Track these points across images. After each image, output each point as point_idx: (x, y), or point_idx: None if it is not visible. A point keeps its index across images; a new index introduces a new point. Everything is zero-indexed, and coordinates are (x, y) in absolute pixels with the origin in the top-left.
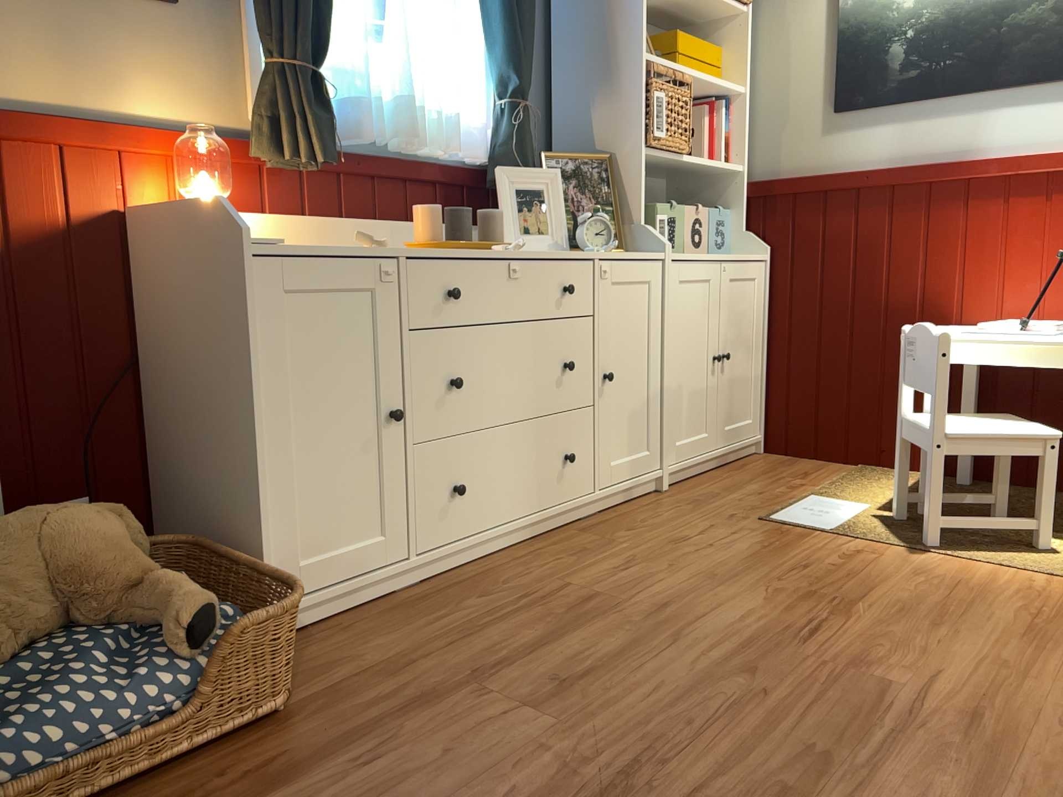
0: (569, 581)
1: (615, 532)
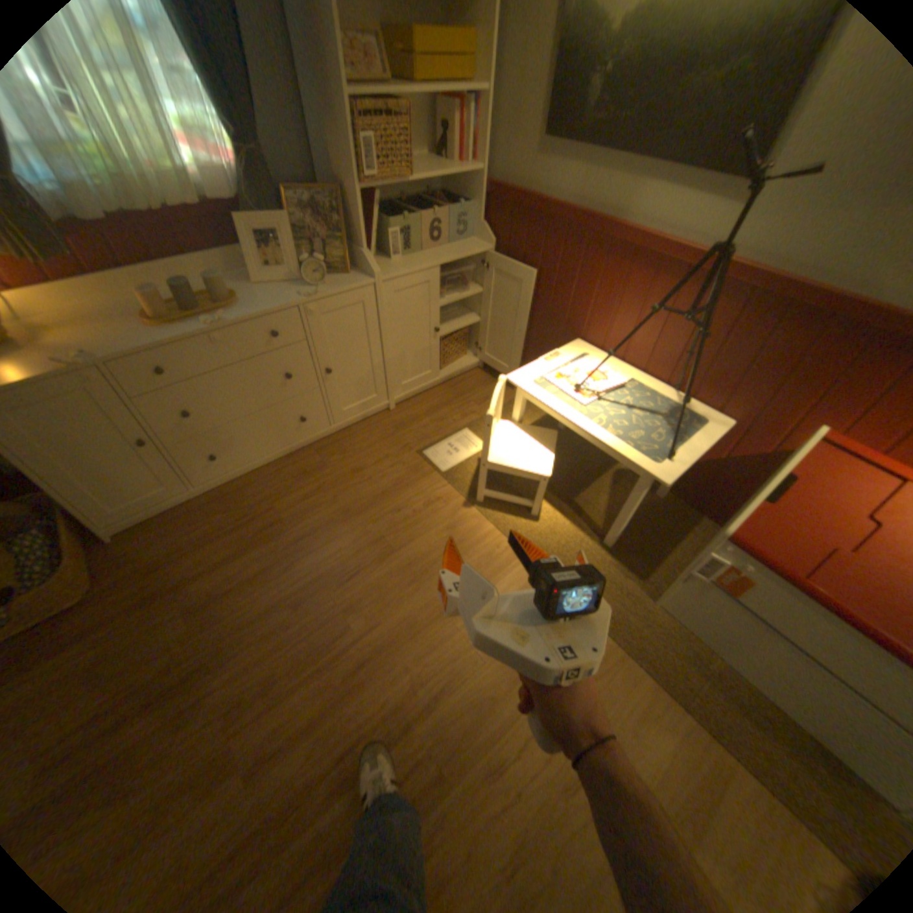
0: (275, 504)
1: (332, 456)
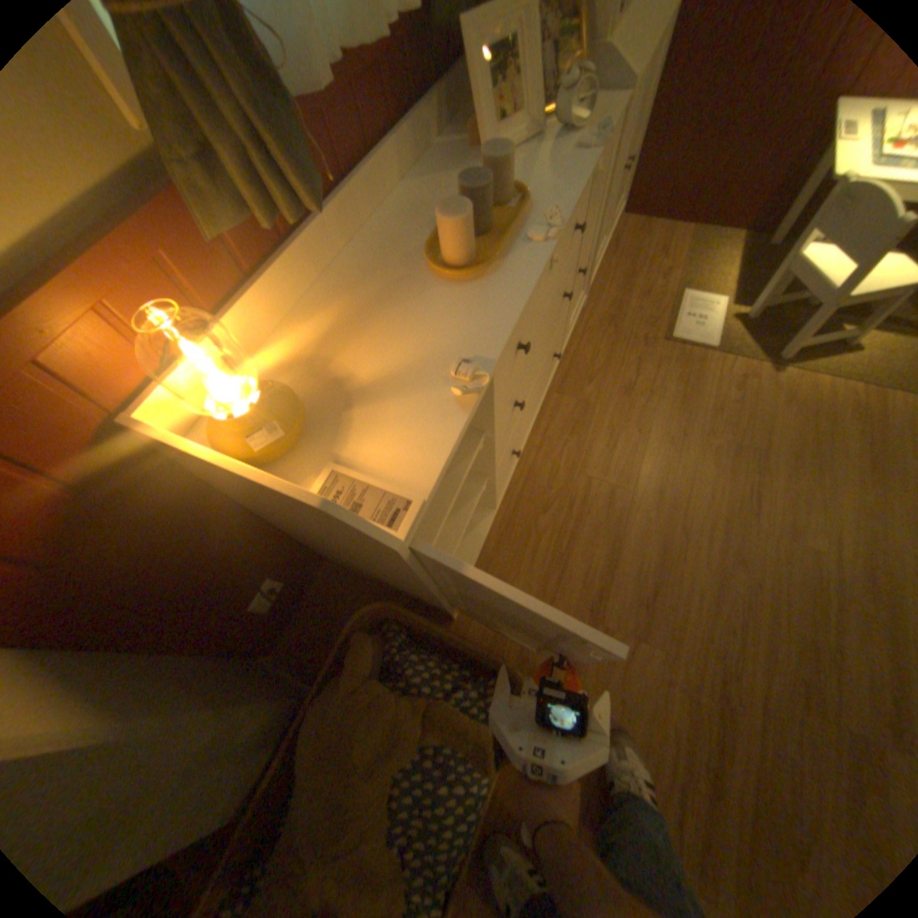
0: (586, 470)
1: (580, 387)
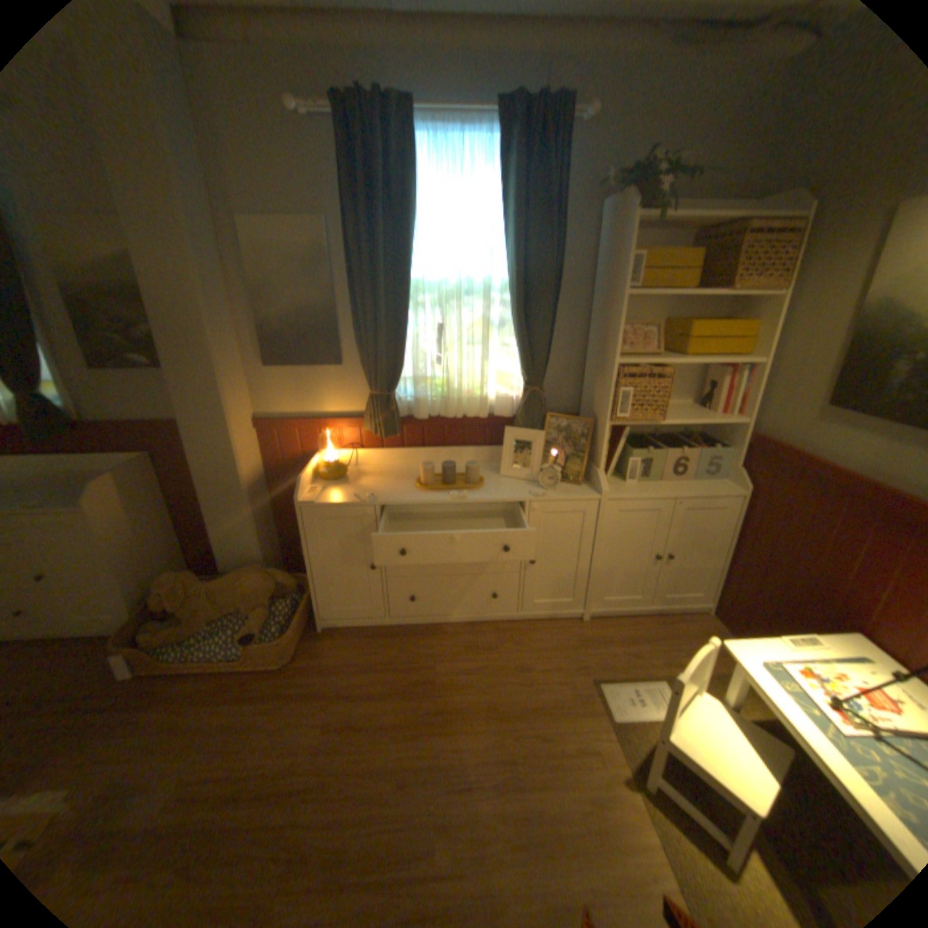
0: (438, 665)
1: (508, 642)
